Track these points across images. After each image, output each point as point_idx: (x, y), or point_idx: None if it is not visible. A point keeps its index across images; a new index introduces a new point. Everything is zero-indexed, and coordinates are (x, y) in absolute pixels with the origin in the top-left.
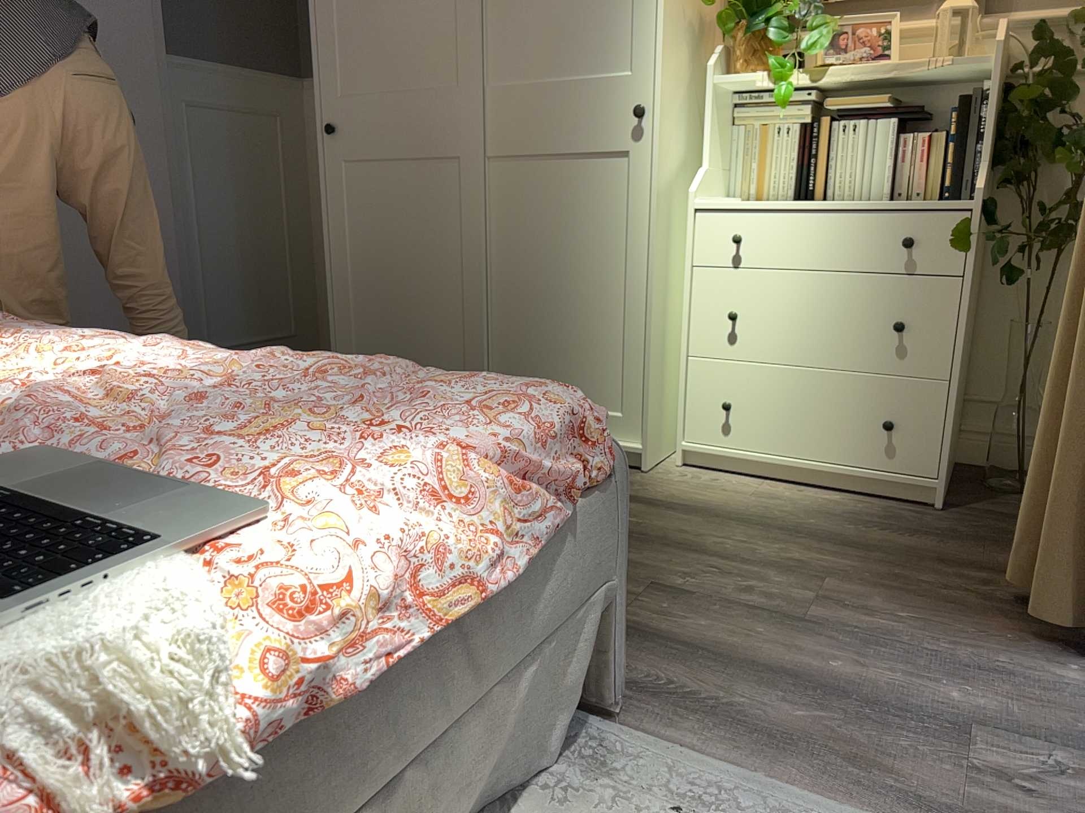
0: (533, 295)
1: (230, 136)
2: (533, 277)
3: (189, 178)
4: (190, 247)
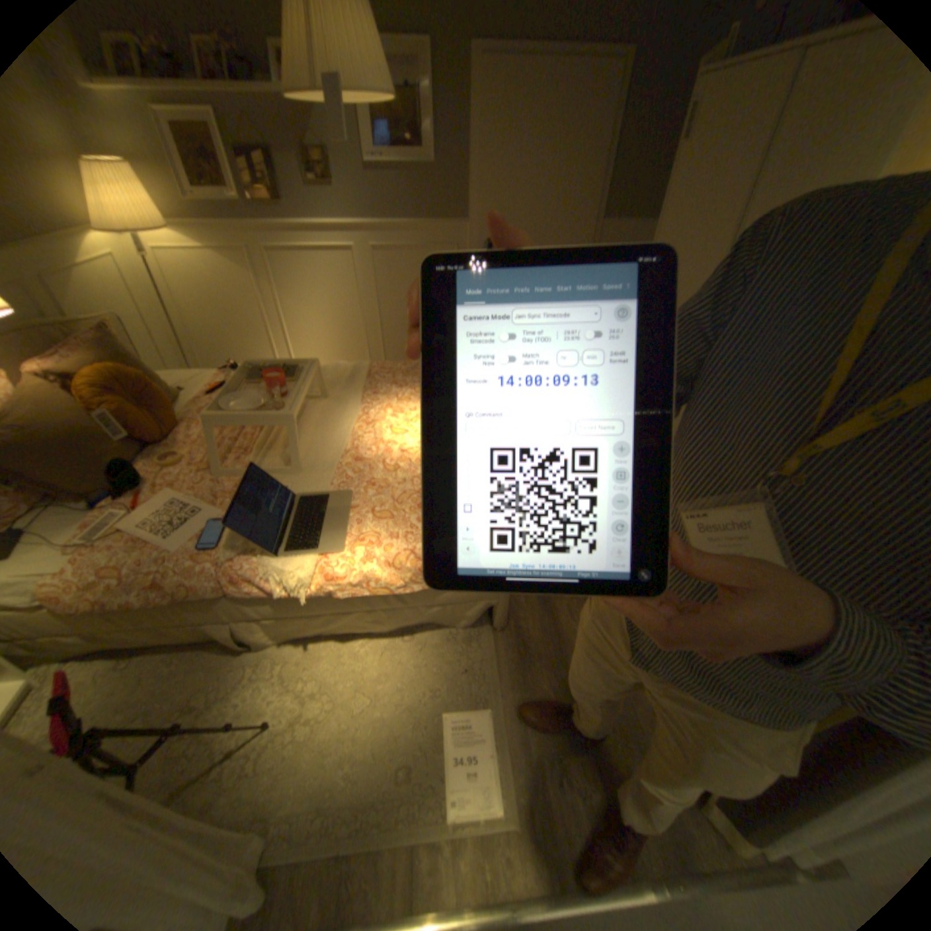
0: None
1: None
2: None
3: None
4: None
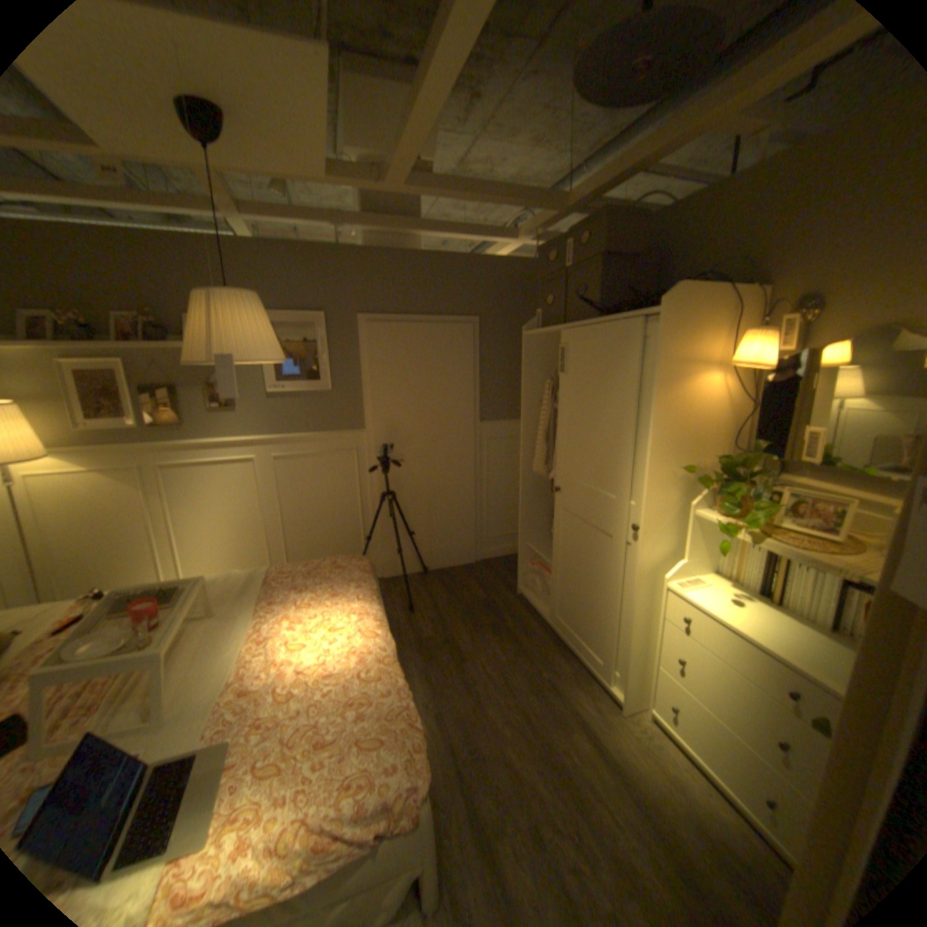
0: (587, 588)
1: (504, 449)
2: (588, 580)
3: (483, 469)
4: (480, 497)
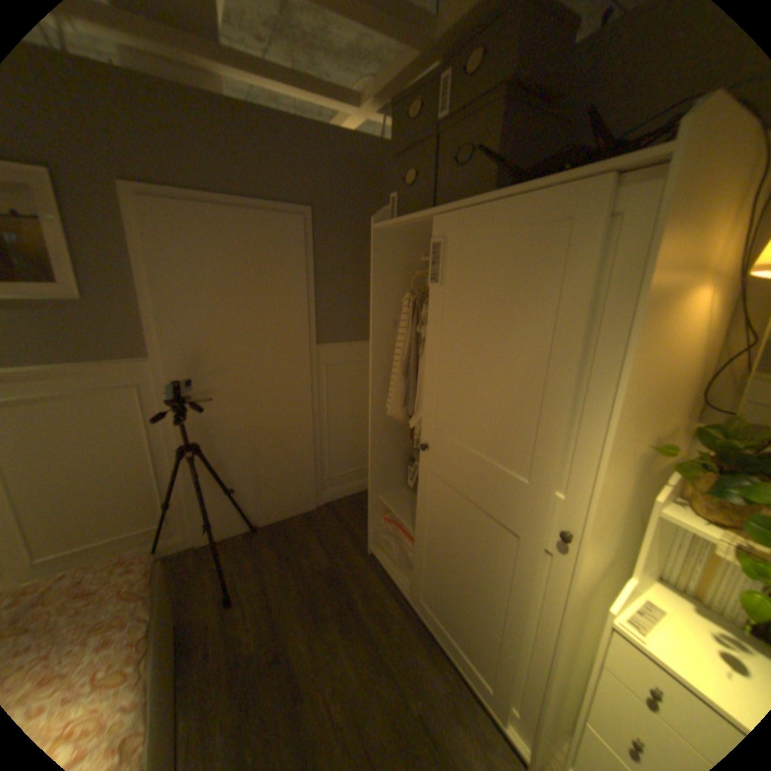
0: (468, 583)
1: (348, 376)
2: (469, 573)
3: (323, 400)
4: (320, 434)
